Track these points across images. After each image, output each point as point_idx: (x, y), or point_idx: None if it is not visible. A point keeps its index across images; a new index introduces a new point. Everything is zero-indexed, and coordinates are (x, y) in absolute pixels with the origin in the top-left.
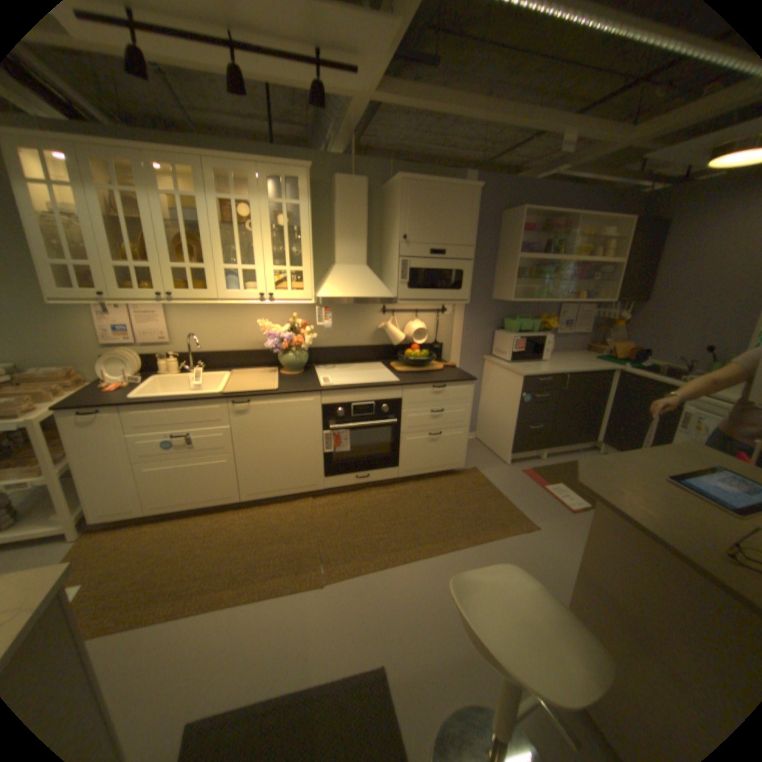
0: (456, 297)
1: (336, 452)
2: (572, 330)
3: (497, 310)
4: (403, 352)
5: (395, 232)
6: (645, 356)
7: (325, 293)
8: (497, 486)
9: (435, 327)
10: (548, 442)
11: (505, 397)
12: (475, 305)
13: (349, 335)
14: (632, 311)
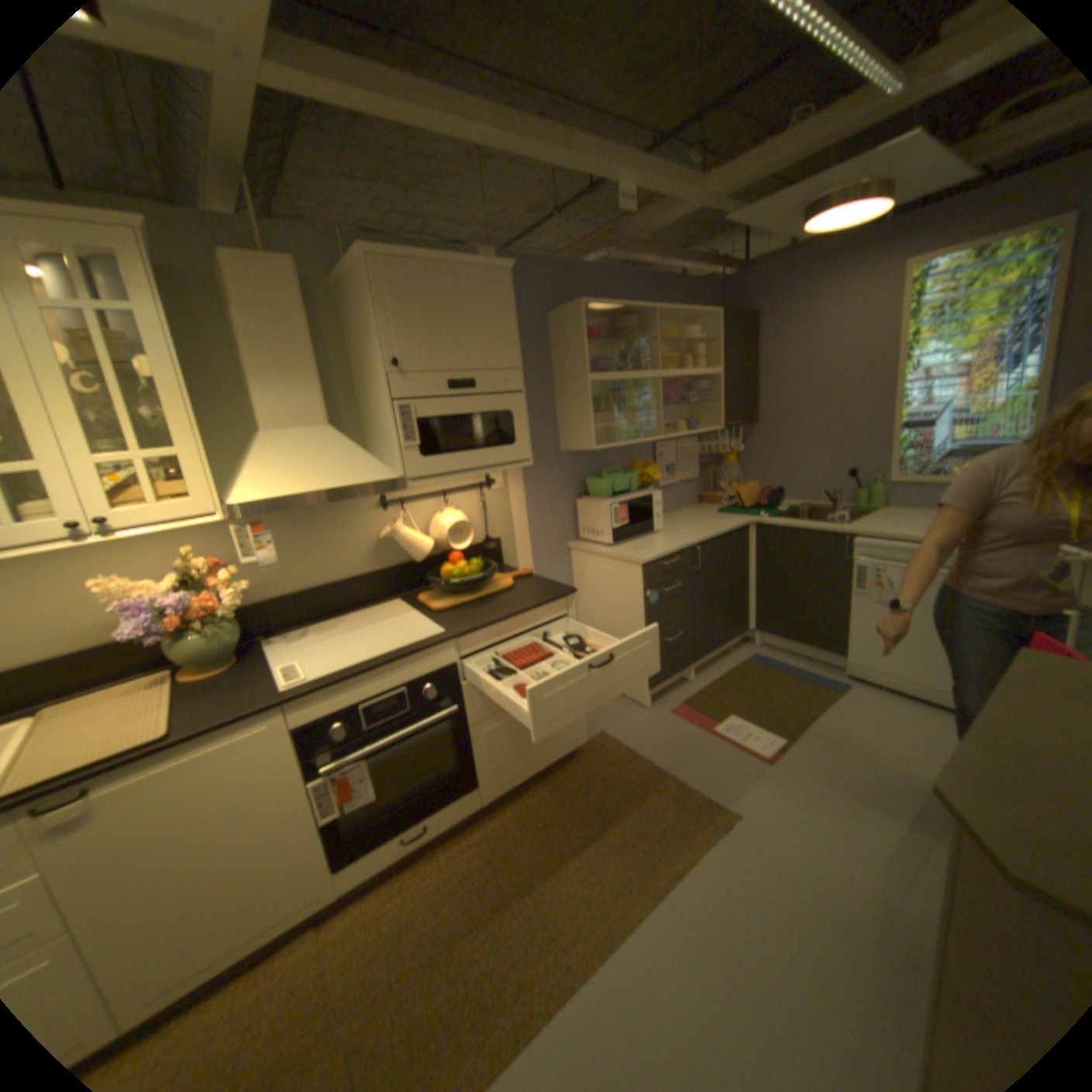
0: (509, 458)
1: (345, 815)
2: (675, 478)
3: (571, 469)
4: (436, 570)
5: (373, 356)
6: (770, 497)
7: (245, 493)
8: (646, 755)
9: (482, 514)
10: (693, 654)
11: (617, 603)
12: (537, 466)
13: (324, 562)
14: (739, 439)
